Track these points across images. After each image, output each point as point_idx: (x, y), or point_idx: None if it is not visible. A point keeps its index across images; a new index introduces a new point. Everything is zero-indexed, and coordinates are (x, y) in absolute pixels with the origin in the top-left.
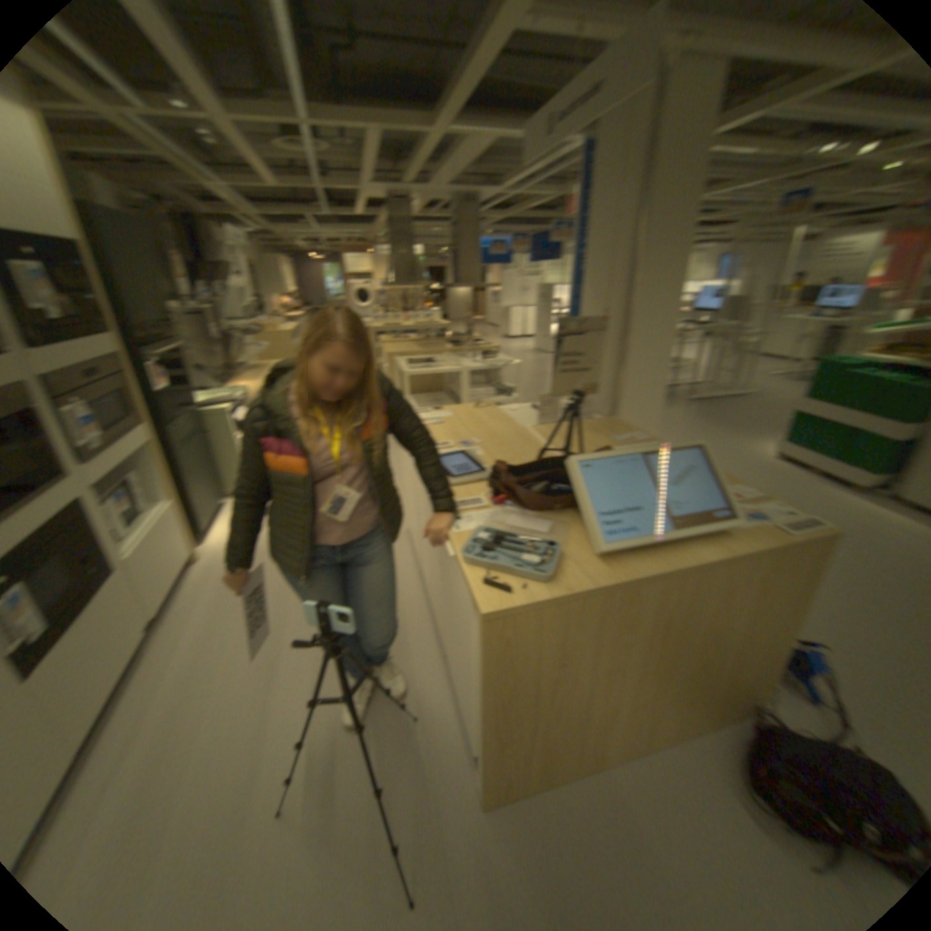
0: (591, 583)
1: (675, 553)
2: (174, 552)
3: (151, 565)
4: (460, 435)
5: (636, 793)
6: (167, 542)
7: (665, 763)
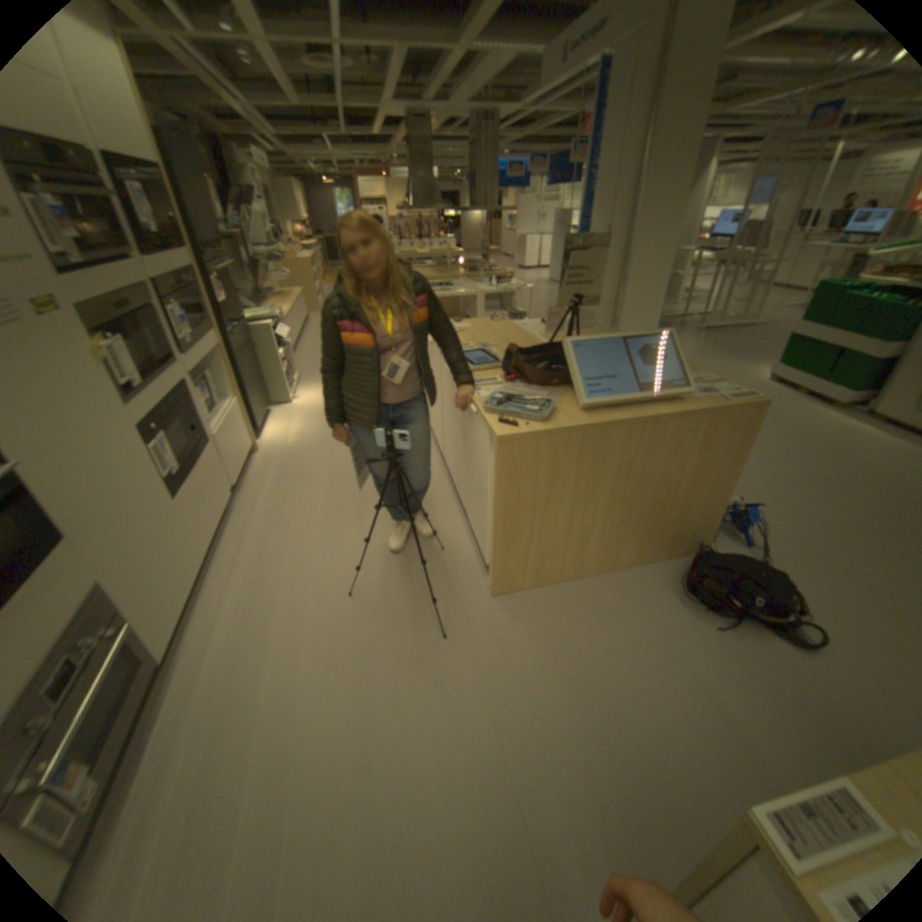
0: (575, 426)
1: (641, 412)
2: (246, 439)
3: (234, 444)
4: (480, 342)
5: (603, 592)
6: (241, 430)
7: (627, 578)
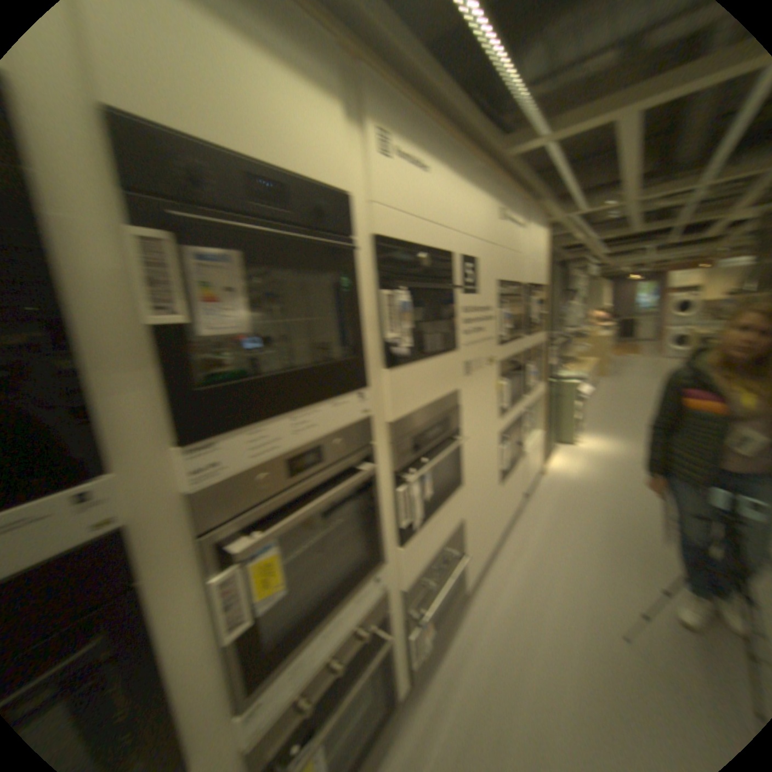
0: None
1: None
2: (542, 464)
3: (535, 464)
4: None
5: None
6: (541, 456)
7: None
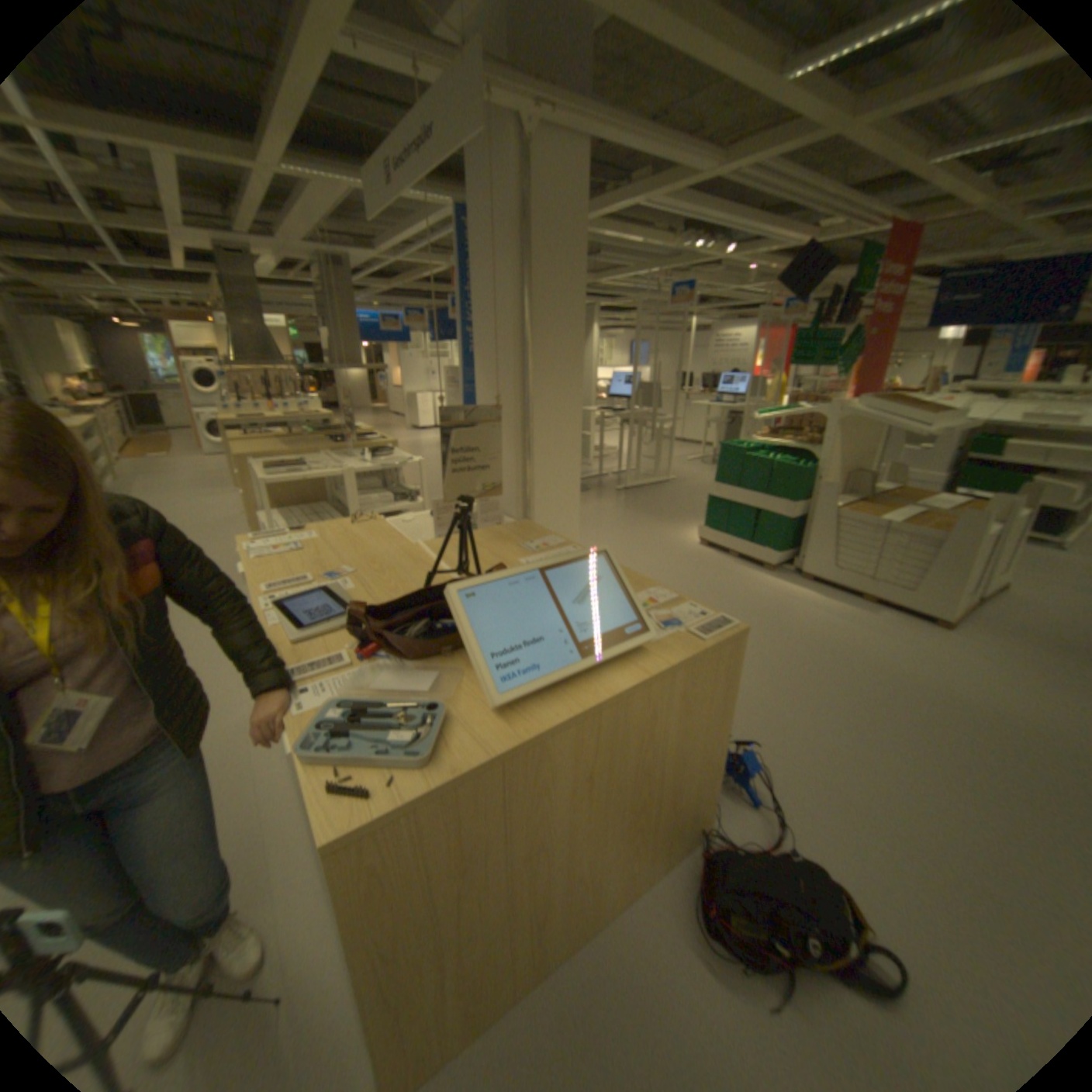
0: (485, 750)
1: (588, 685)
2: None
3: None
4: (330, 561)
5: (586, 992)
6: None
7: (617, 936)
